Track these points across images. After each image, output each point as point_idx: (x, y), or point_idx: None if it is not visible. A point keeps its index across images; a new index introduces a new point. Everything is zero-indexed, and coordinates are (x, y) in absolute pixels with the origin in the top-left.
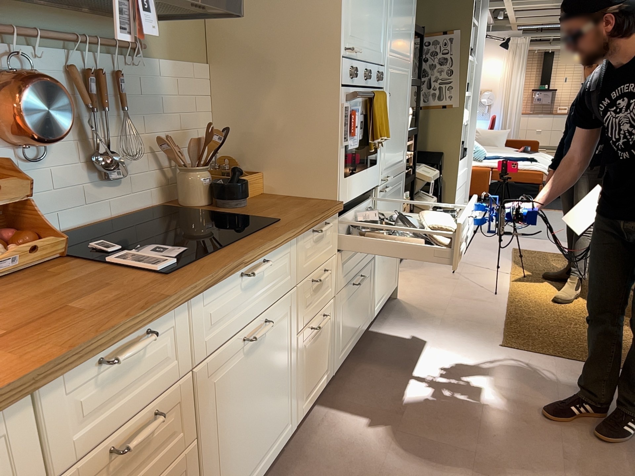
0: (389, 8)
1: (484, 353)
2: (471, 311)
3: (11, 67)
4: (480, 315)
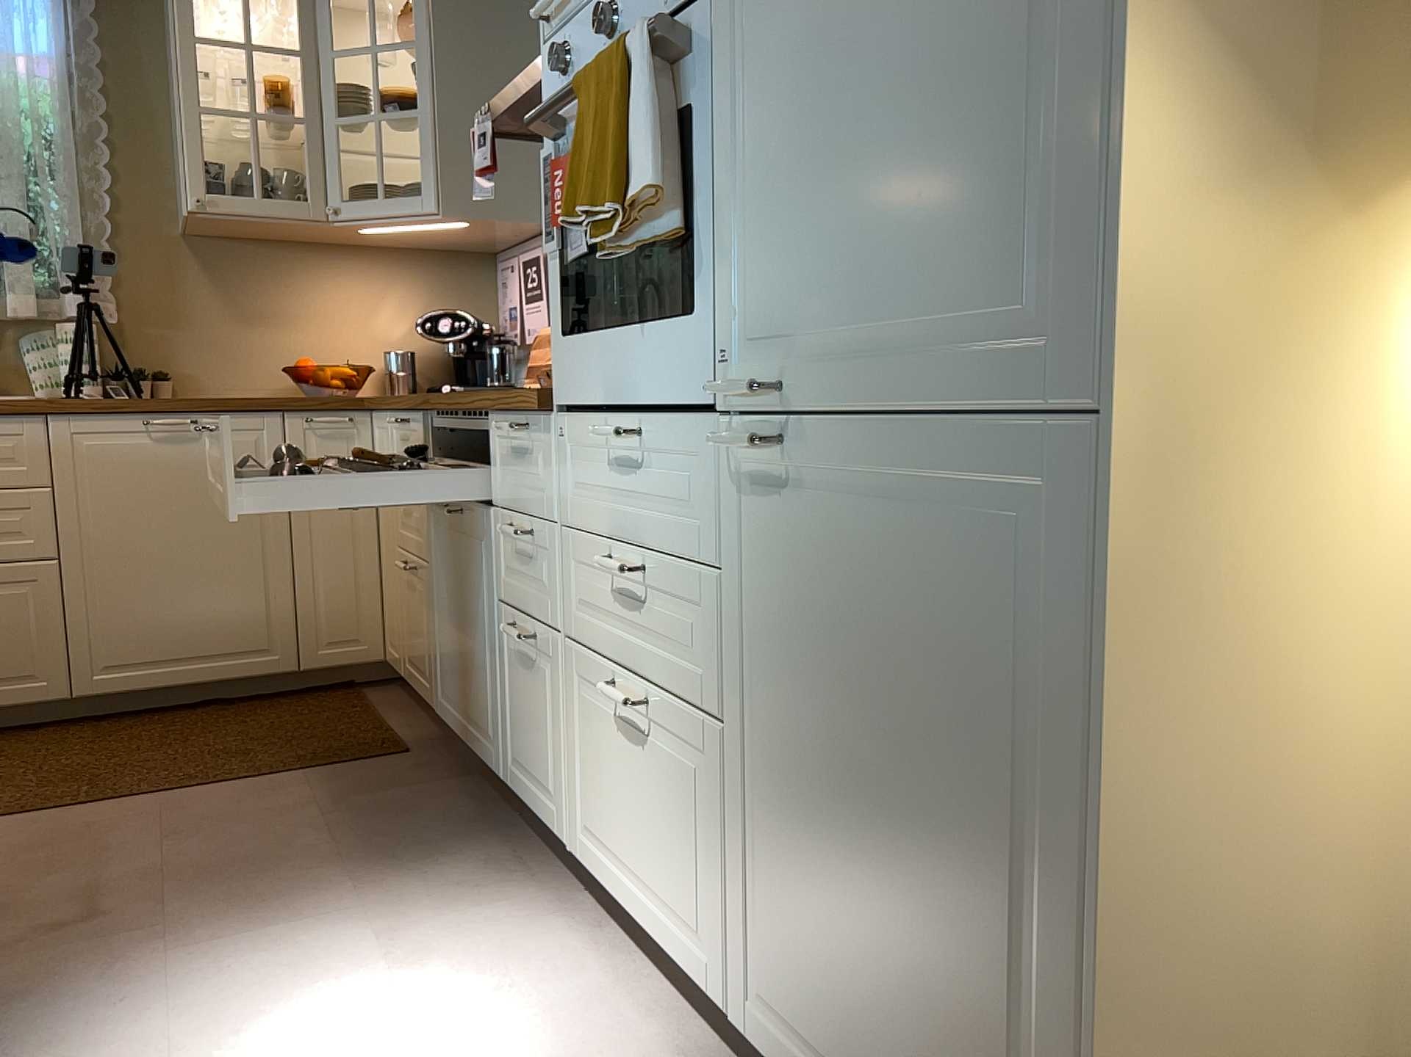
0: None
1: None
2: None
3: None
4: None
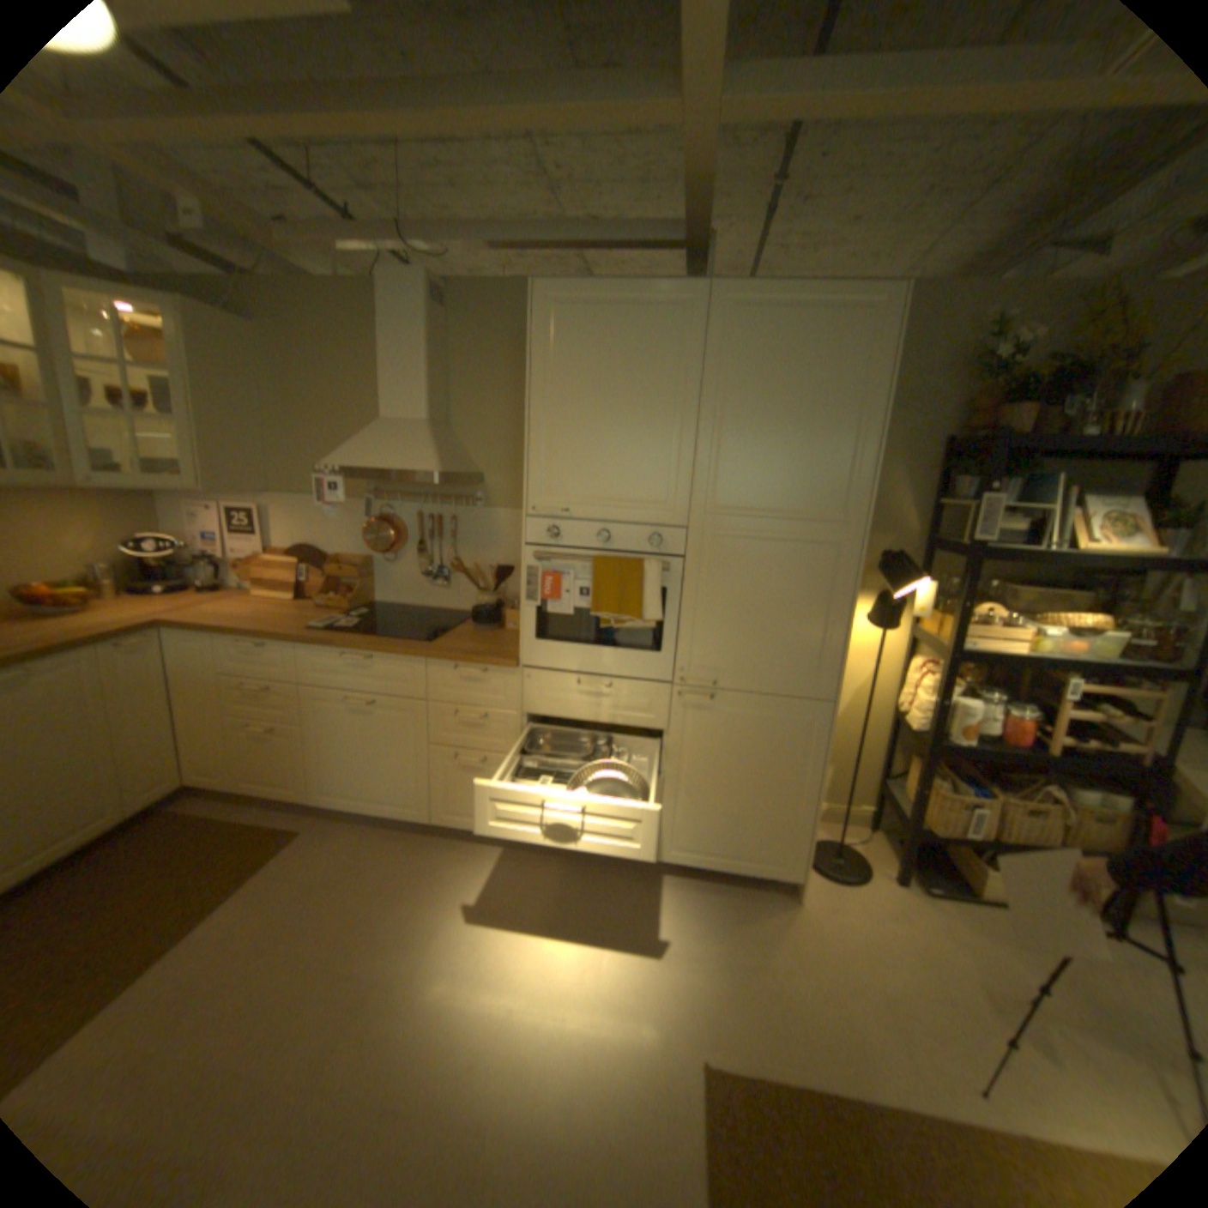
0: (700, 446)
1: (663, 1035)
2: (834, 1029)
3: (380, 513)
4: (827, 1046)
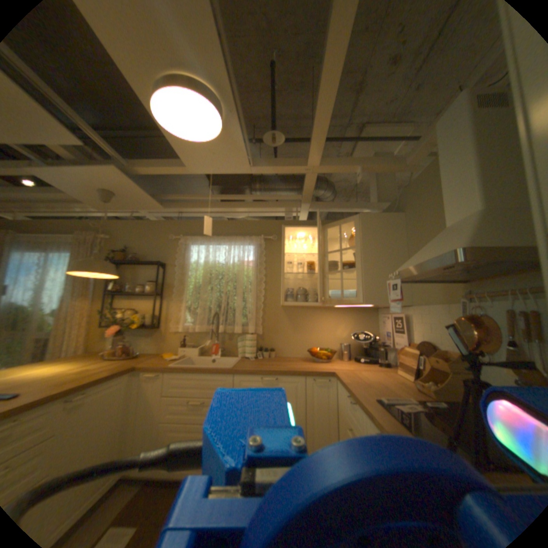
0: None
1: None
2: None
3: (473, 312)
4: None
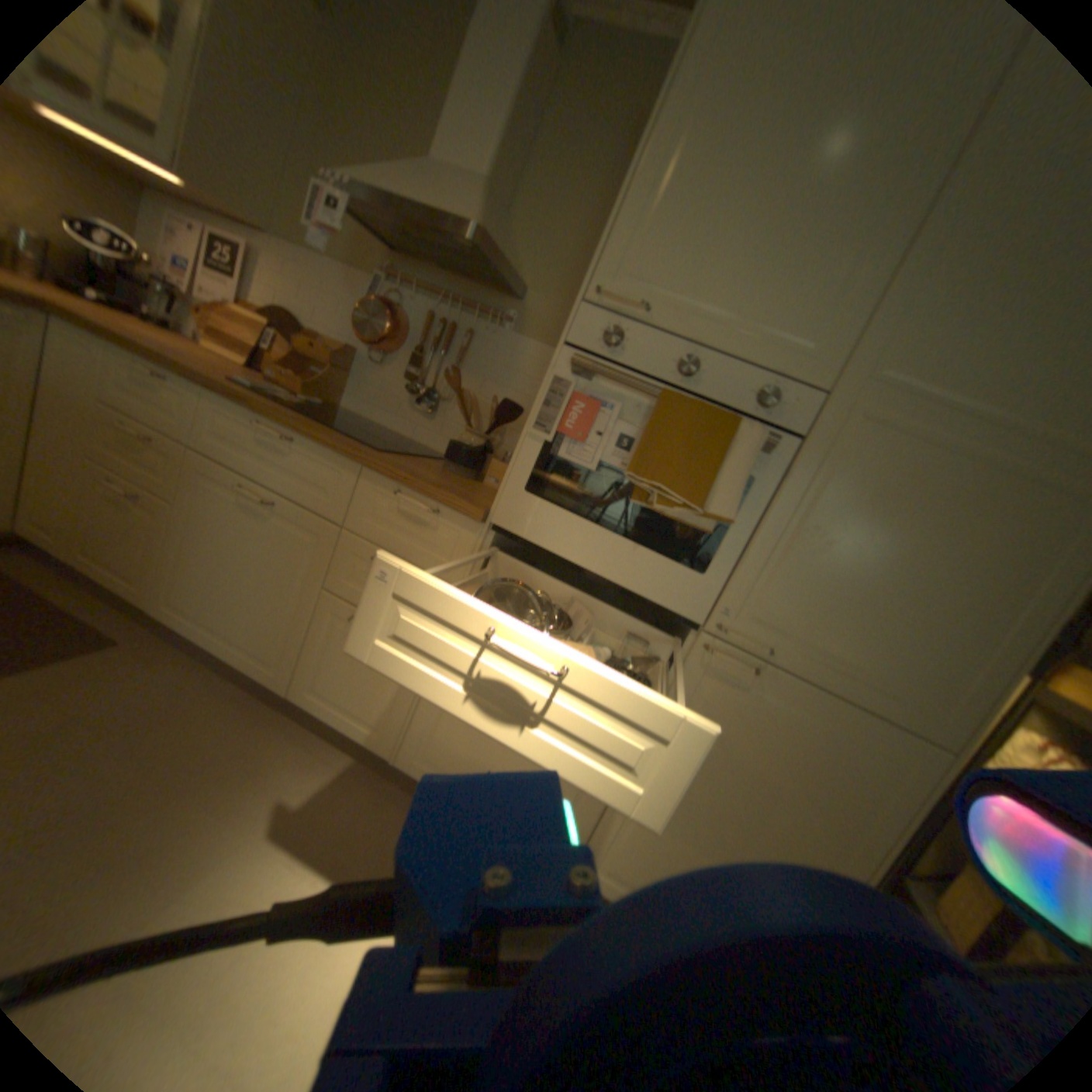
0: (916, 262)
1: None
2: None
3: (386, 295)
4: None
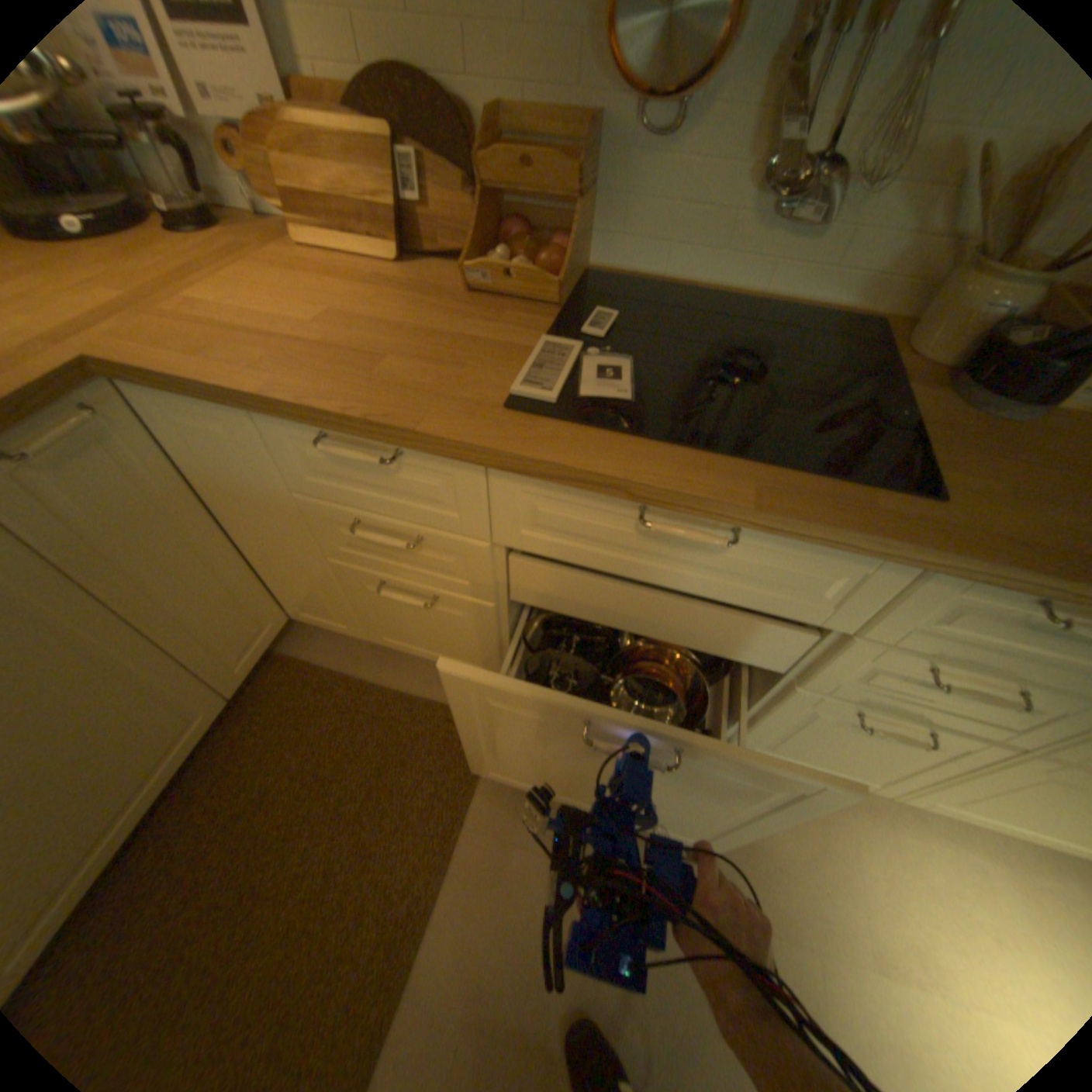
0: None
1: None
2: None
3: None
4: None
